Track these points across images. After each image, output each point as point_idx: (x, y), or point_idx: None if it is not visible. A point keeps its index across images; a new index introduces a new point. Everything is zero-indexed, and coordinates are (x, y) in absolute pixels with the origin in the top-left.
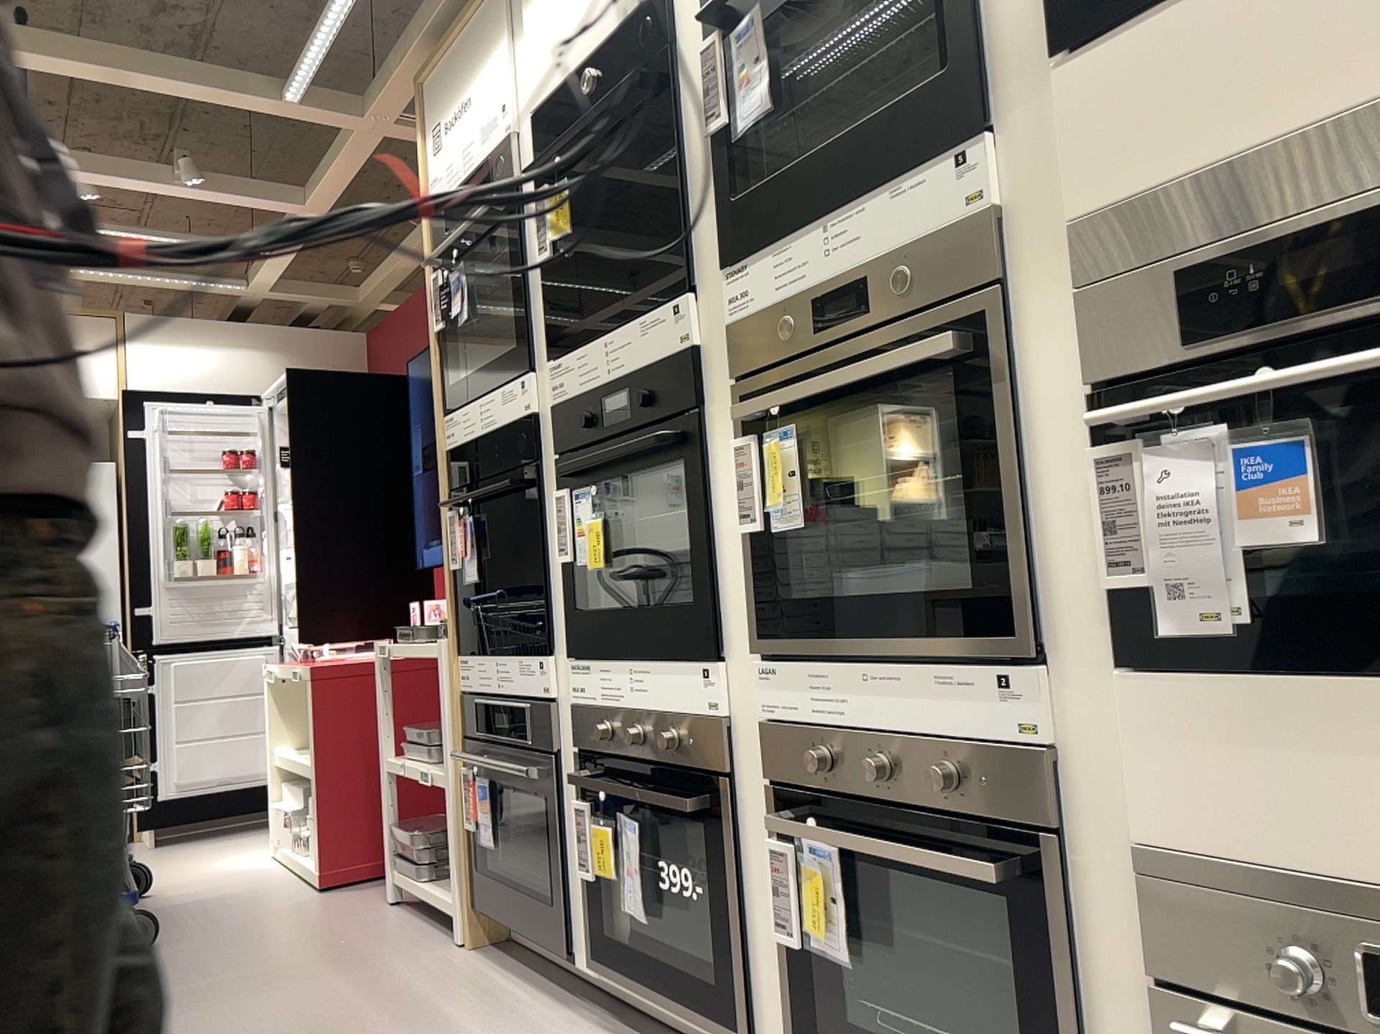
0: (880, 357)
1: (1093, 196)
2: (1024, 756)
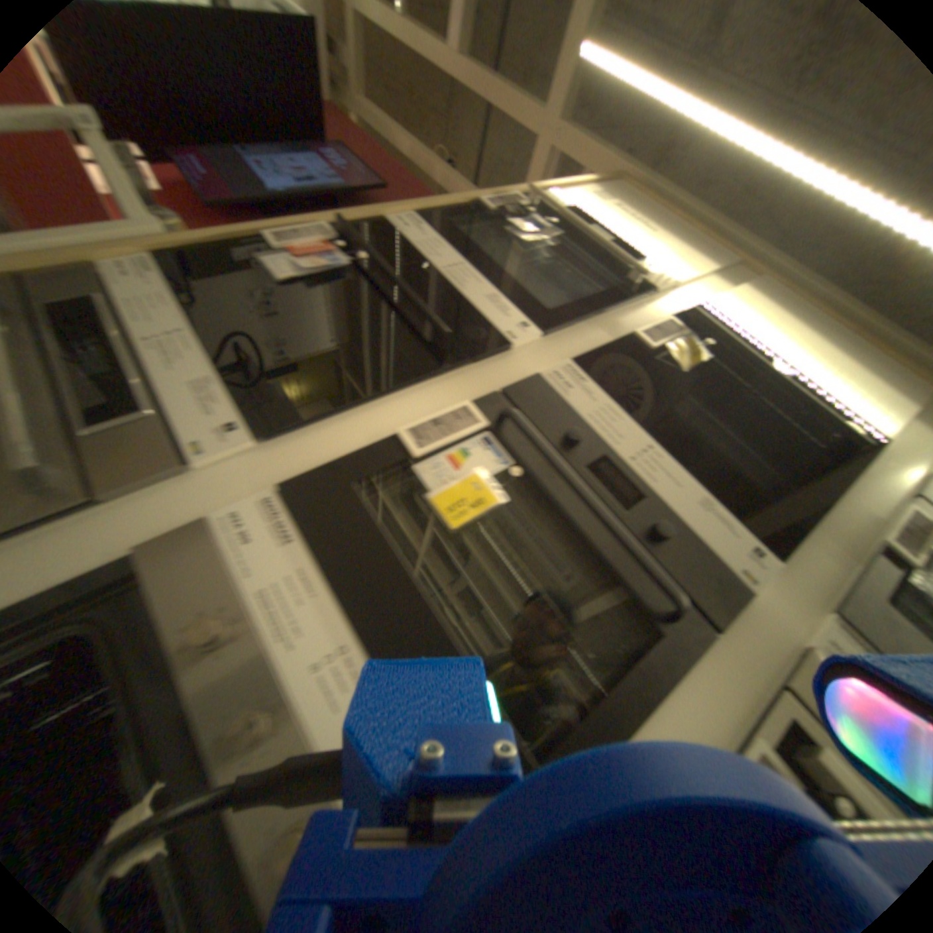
0: None
1: None
2: None
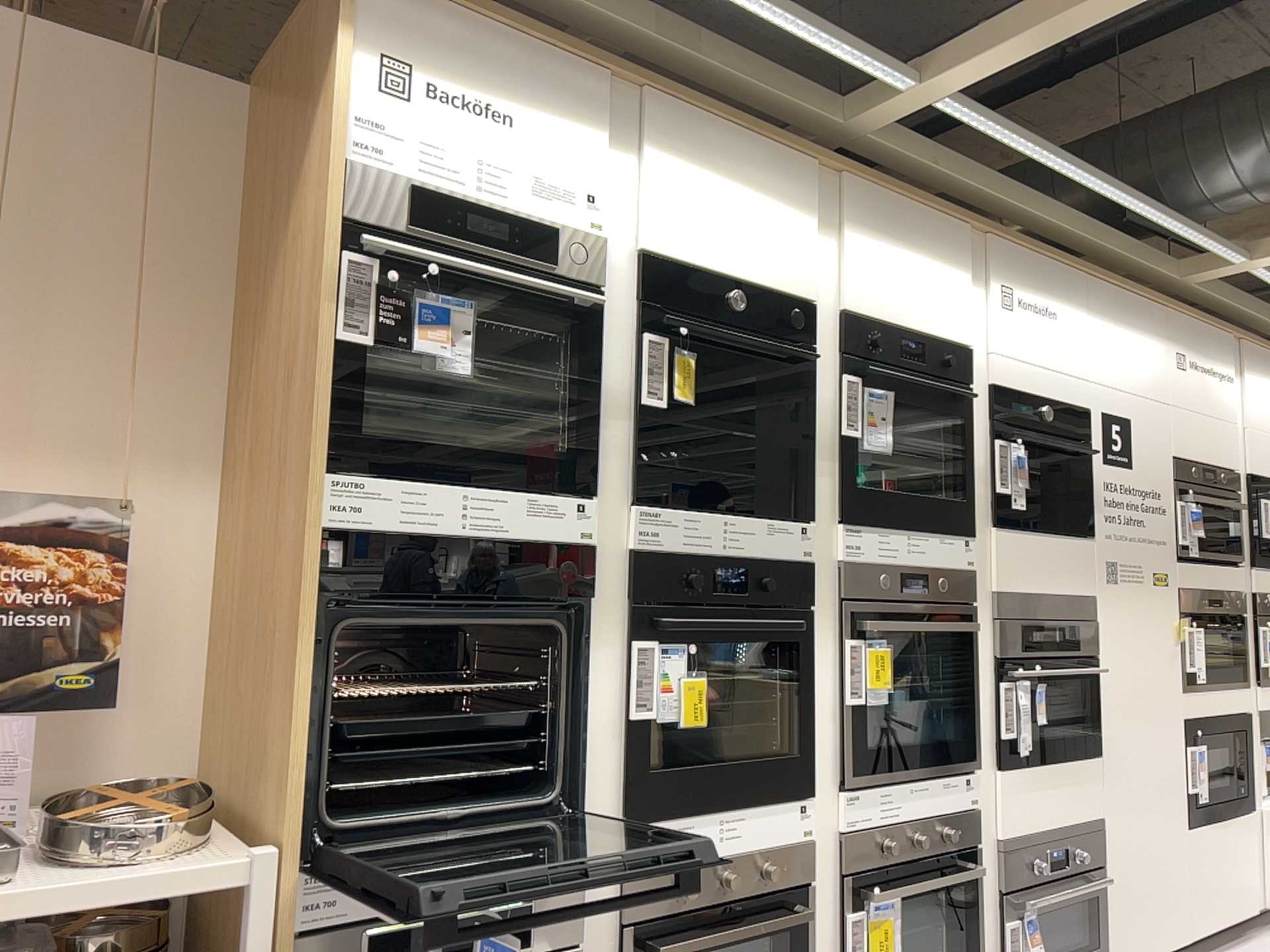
0: (948, 622)
1: (1003, 585)
2: (973, 813)
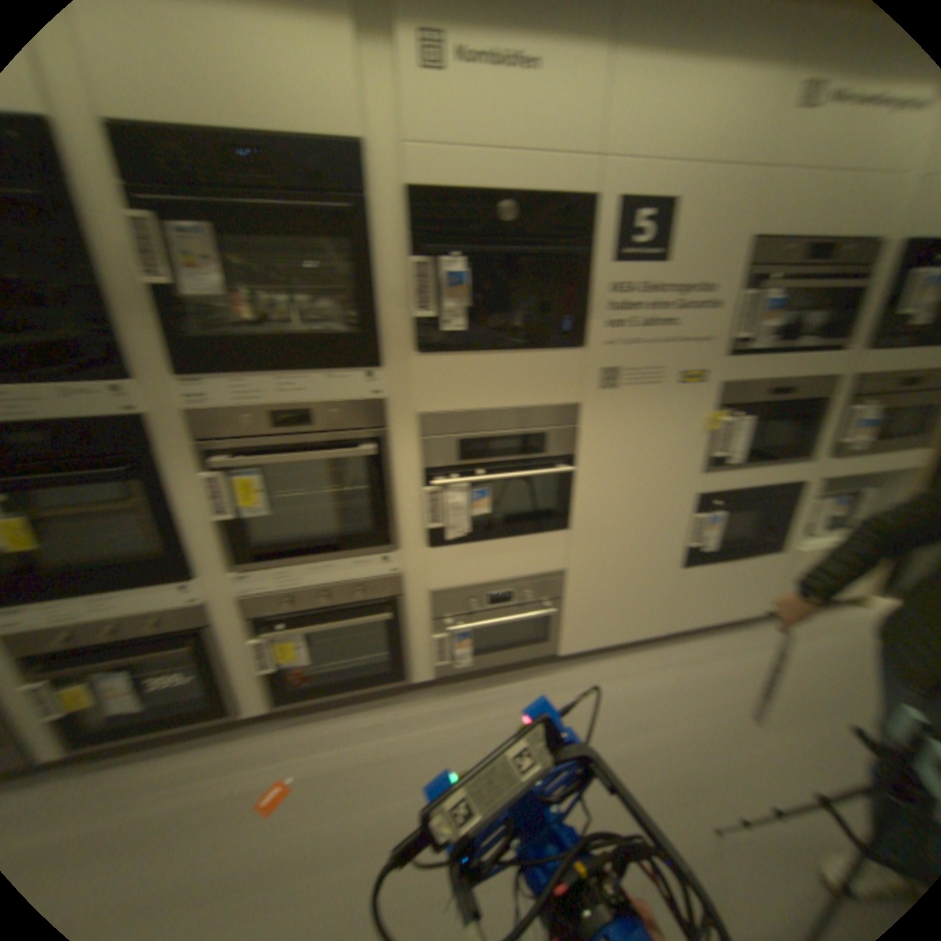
0: (336, 451)
1: (435, 408)
2: (396, 578)
